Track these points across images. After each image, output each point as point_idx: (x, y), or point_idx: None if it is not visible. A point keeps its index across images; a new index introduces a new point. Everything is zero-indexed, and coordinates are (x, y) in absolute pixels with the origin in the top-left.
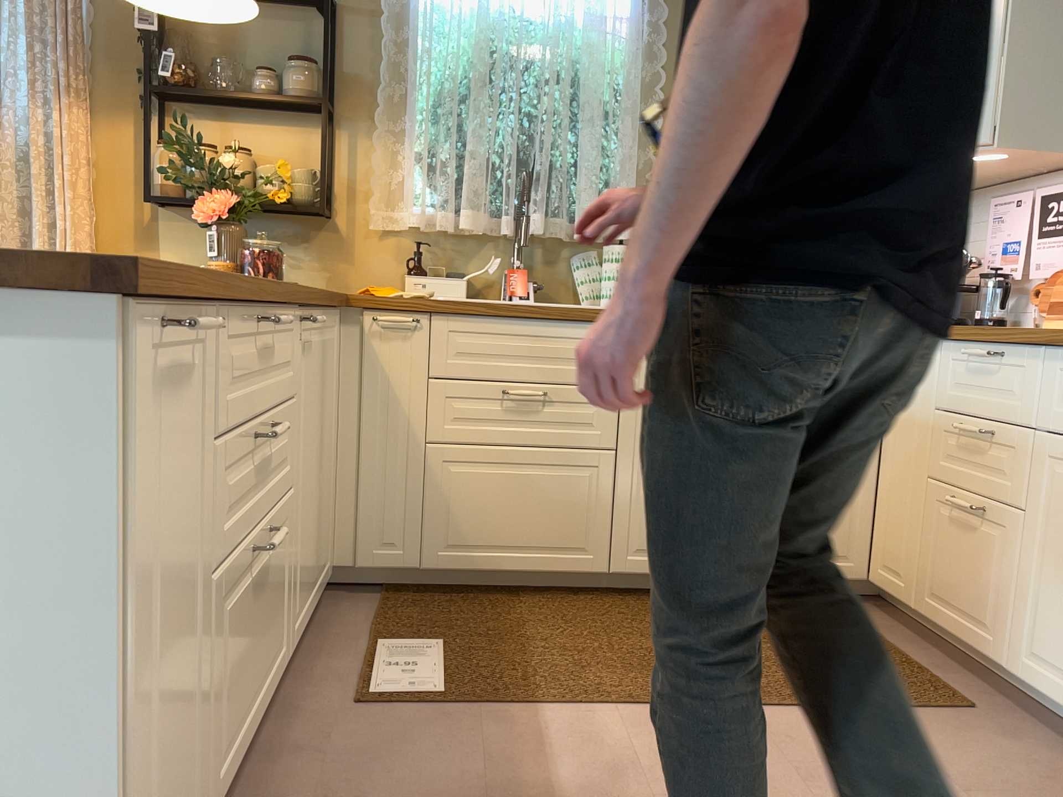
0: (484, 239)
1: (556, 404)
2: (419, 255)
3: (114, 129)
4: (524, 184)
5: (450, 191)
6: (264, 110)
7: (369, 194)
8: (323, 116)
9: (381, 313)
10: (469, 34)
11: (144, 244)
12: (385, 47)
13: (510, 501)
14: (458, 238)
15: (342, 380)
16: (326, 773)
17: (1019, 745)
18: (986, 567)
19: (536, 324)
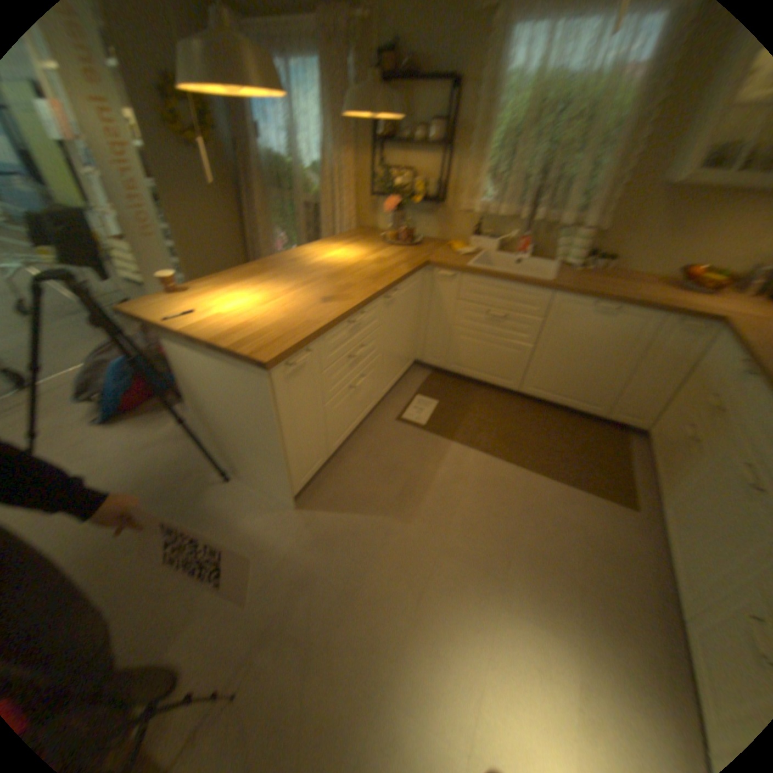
0: (515, 217)
1: (511, 320)
2: (480, 225)
3: (363, 155)
4: (542, 188)
5: (501, 192)
6: (422, 144)
7: (464, 190)
8: (448, 146)
9: (443, 269)
10: (532, 88)
11: (373, 210)
12: (483, 102)
13: (483, 354)
14: (502, 215)
15: (426, 293)
16: (377, 441)
17: (642, 535)
18: (684, 464)
19: (509, 284)
